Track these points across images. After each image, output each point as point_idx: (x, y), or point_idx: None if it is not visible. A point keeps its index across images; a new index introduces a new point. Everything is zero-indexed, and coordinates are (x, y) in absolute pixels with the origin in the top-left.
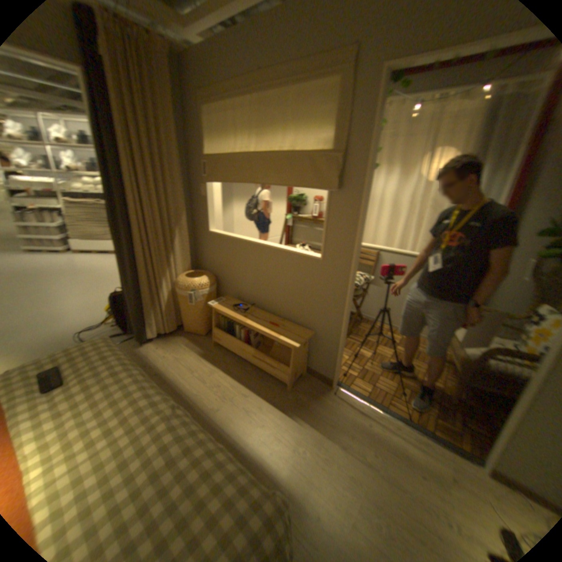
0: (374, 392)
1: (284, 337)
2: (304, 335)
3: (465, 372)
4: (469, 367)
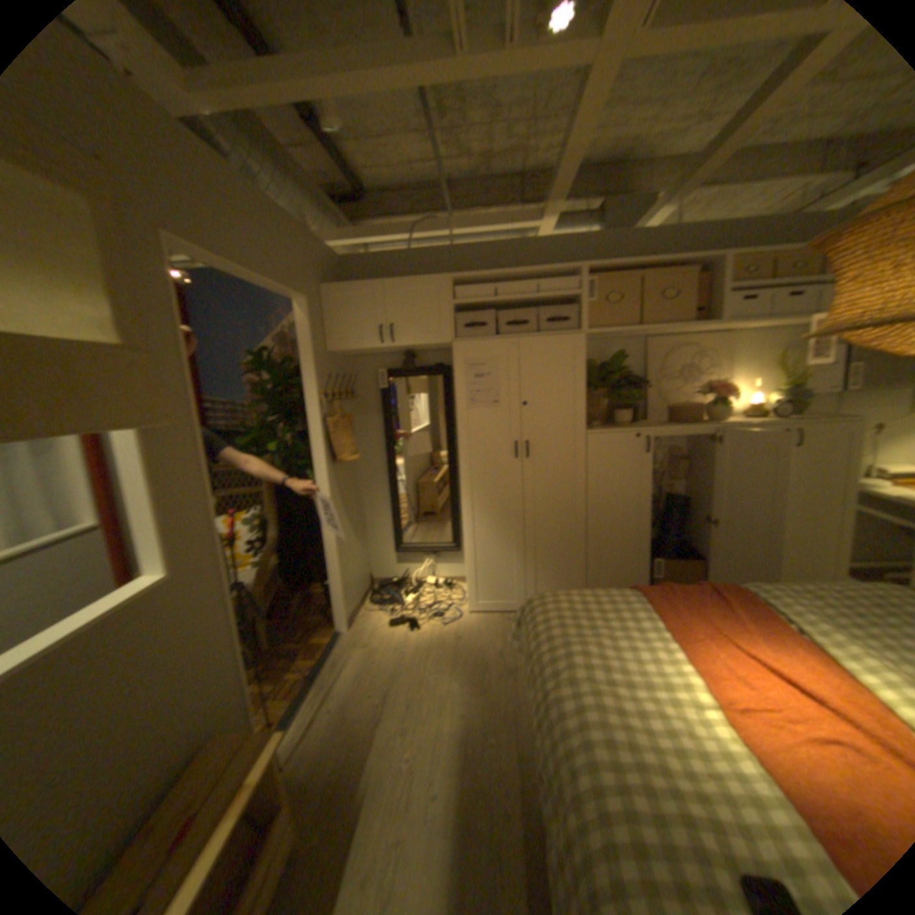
0: (256, 722)
1: (240, 777)
2: (223, 747)
3: (256, 603)
4: (256, 595)
